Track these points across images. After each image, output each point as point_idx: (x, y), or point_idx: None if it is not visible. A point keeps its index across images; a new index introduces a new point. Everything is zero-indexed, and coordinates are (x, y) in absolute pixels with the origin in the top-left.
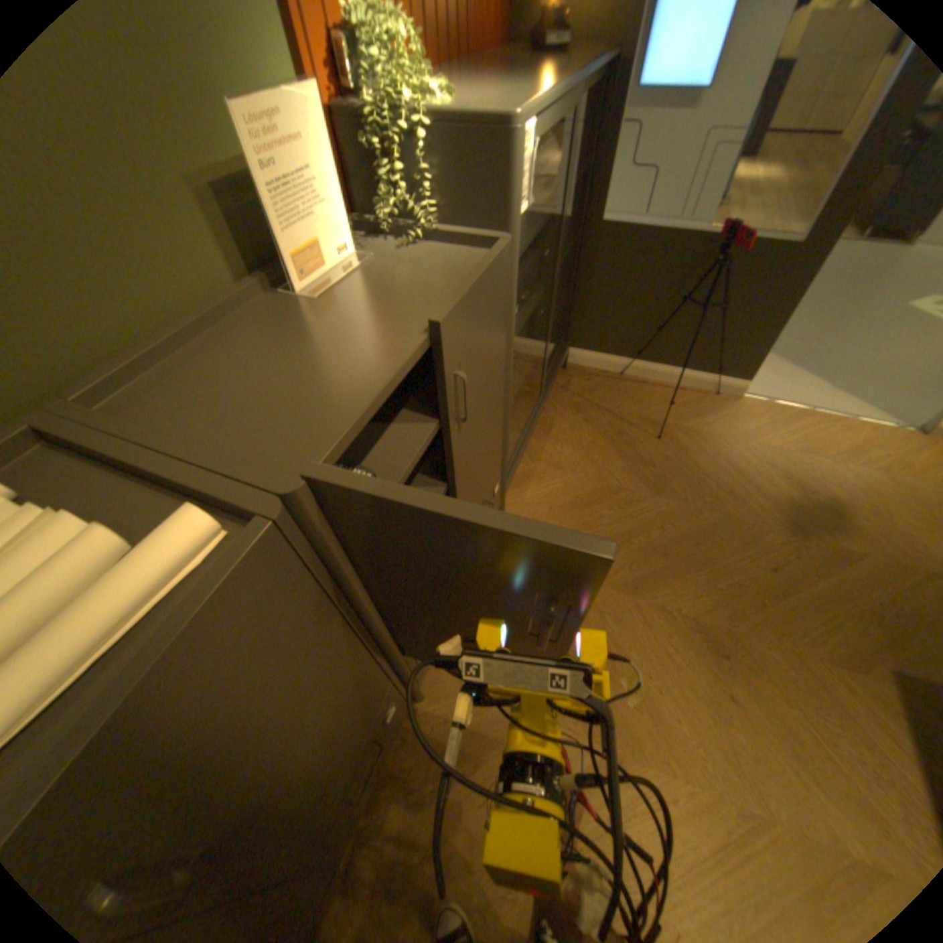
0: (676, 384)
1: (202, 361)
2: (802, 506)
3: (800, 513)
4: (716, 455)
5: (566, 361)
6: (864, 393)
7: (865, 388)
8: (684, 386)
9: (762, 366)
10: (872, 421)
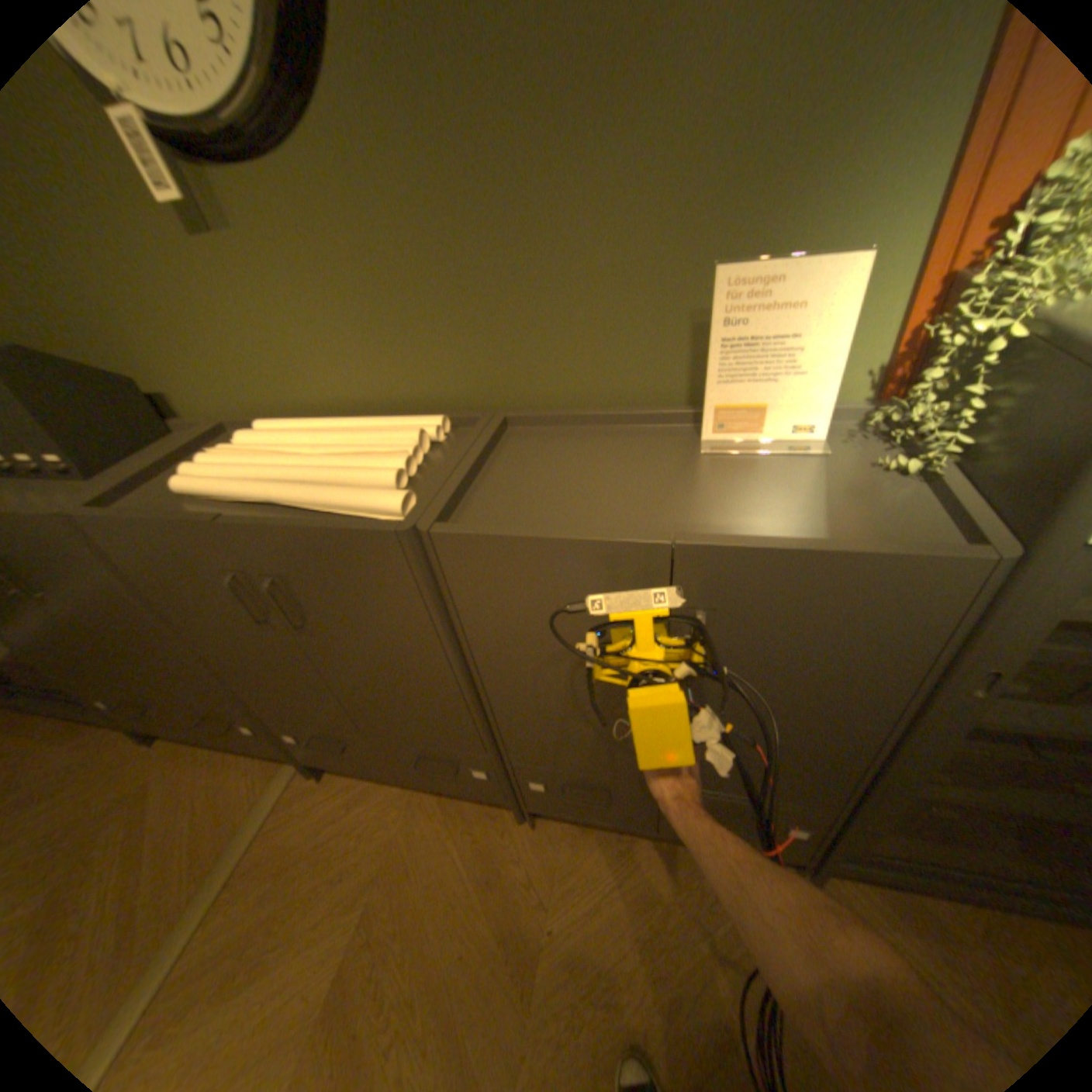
0: None
1: (581, 440)
2: None
3: None
4: None
5: None
6: None
7: None
8: None
9: None
10: None
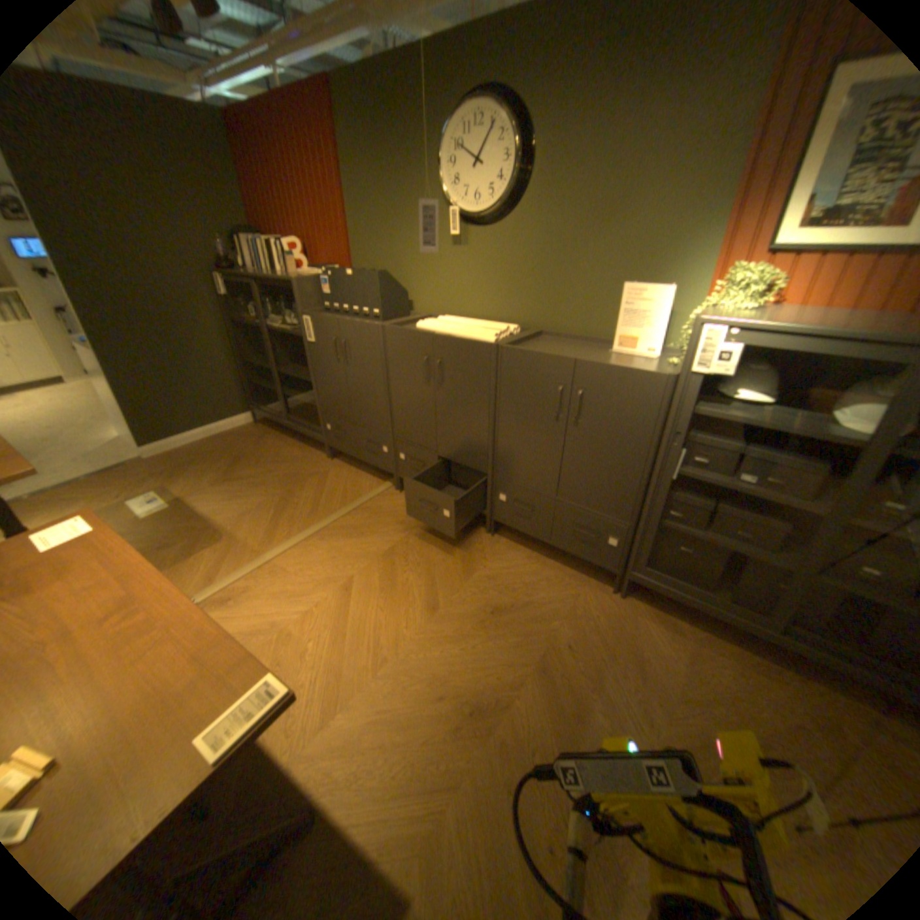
0: None
1: (569, 344)
2: None
3: None
4: None
5: None
6: None
7: None
8: None
9: None
10: None
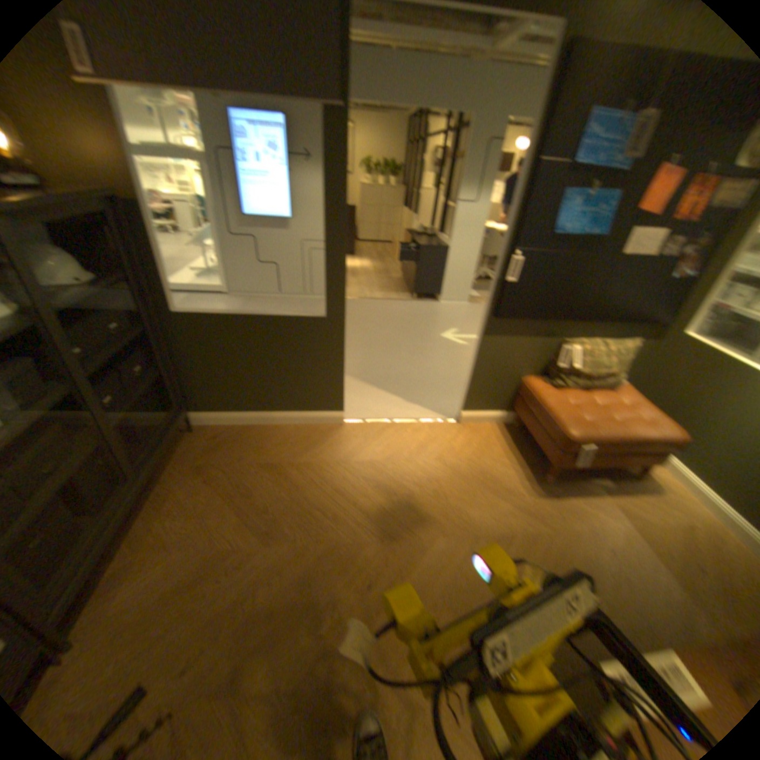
0: (290, 422)
1: None
2: (386, 507)
3: (385, 515)
4: (320, 481)
5: (191, 423)
6: (420, 399)
7: (421, 396)
8: (297, 423)
9: (343, 398)
10: (426, 420)
